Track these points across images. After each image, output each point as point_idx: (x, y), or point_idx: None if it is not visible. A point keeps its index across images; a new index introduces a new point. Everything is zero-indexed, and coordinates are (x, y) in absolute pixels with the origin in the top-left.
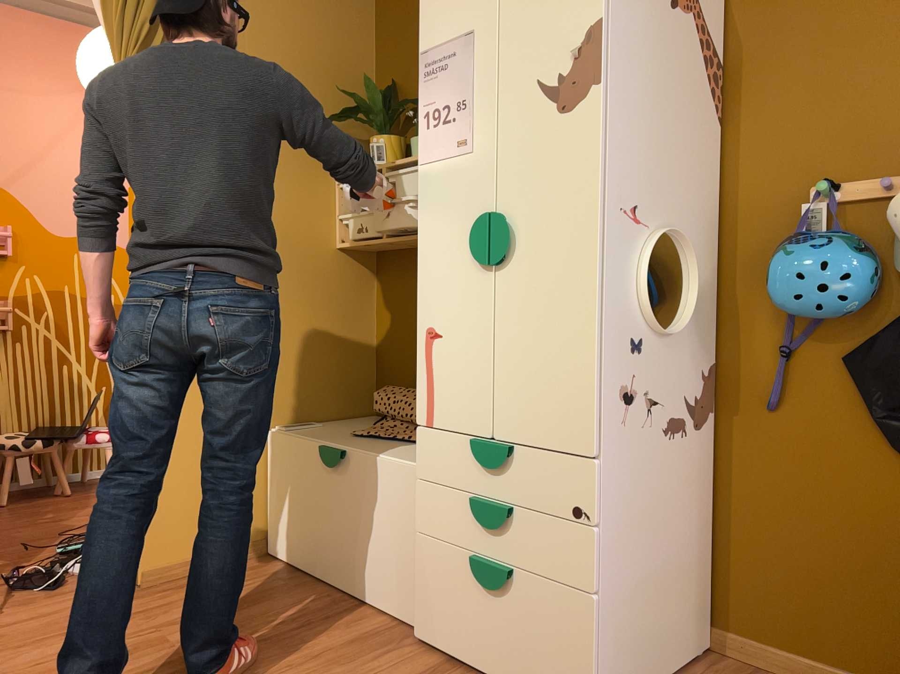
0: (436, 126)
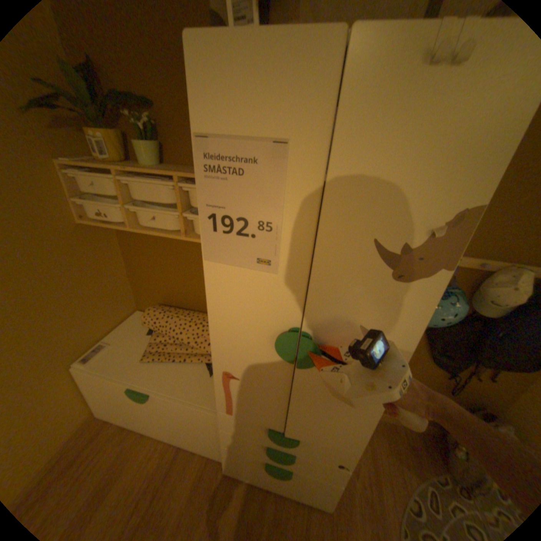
0: (228, 233)
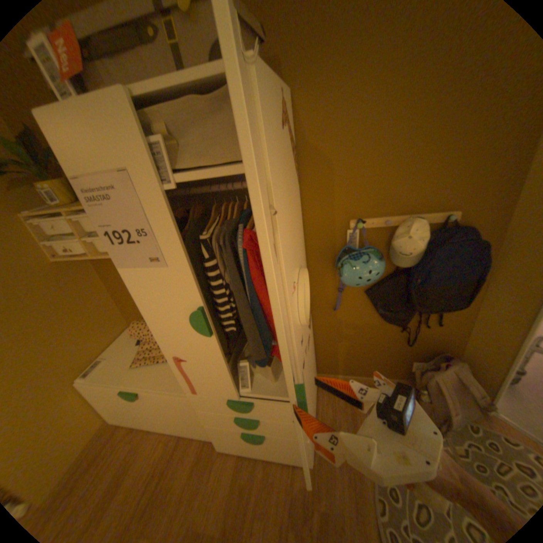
0: (121, 244)
